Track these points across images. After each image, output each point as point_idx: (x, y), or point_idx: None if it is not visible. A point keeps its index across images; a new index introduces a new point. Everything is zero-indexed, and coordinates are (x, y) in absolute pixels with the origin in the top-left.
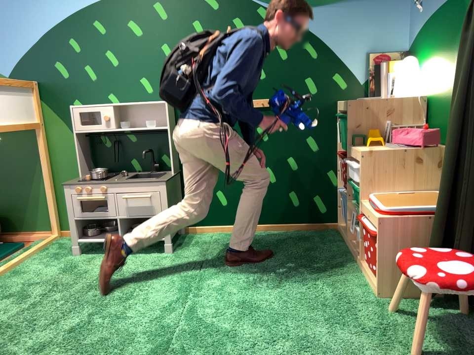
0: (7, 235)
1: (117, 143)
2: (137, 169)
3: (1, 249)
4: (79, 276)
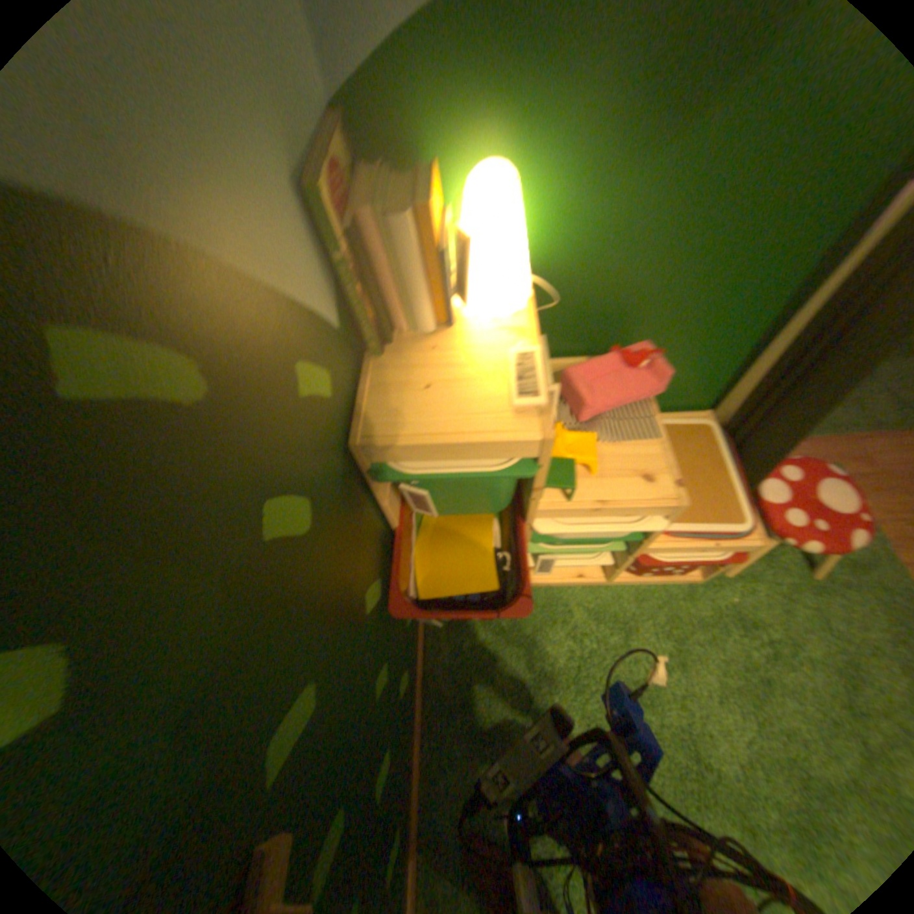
0: None
1: None
2: None
3: None
4: None
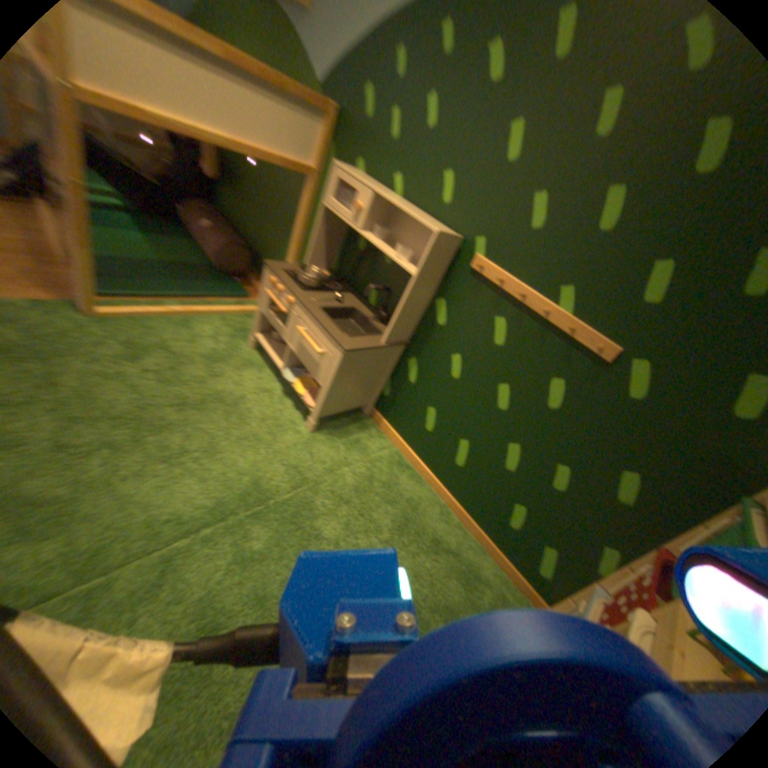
0: (257, 277)
1: (369, 252)
2: (372, 302)
3: (229, 288)
4: (211, 376)
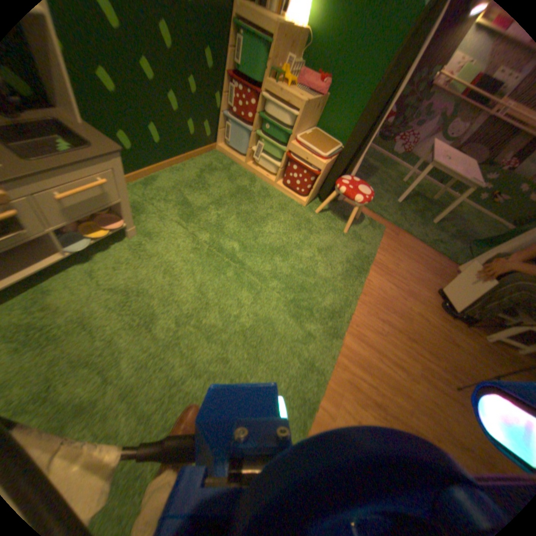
0: None
1: None
2: None
3: None
4: (80, 327)
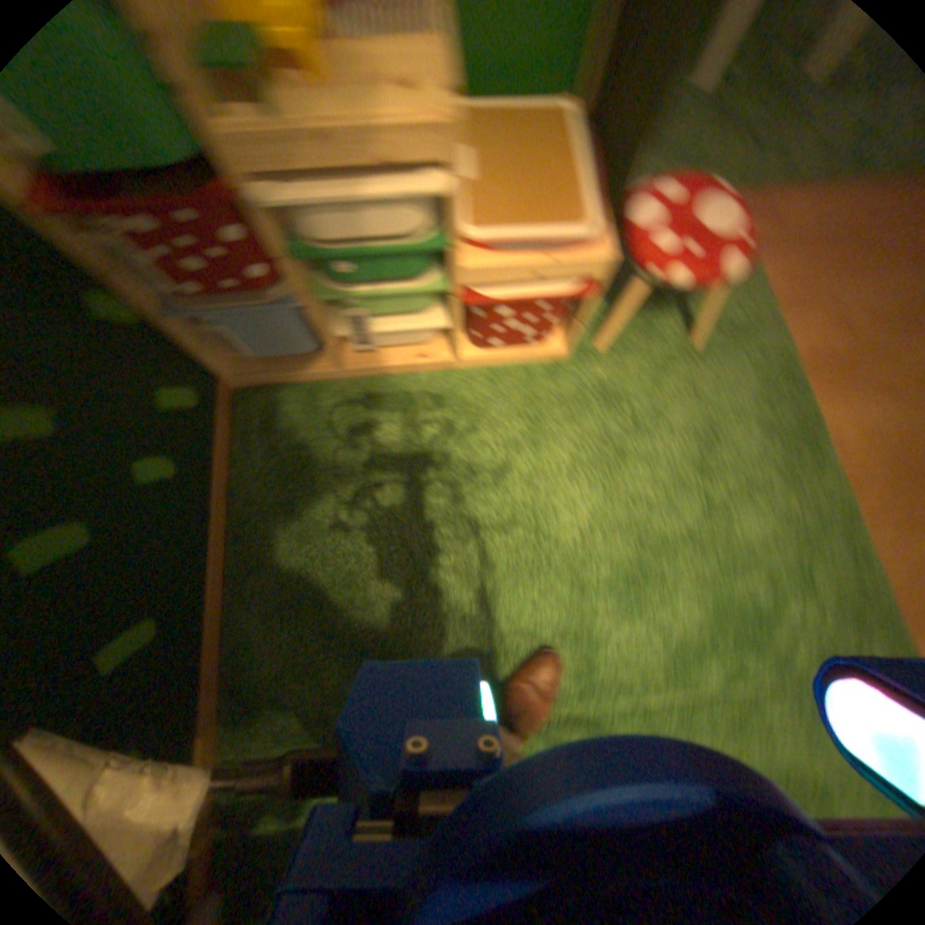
0: None
1: None
2: None
3: None
4: None
